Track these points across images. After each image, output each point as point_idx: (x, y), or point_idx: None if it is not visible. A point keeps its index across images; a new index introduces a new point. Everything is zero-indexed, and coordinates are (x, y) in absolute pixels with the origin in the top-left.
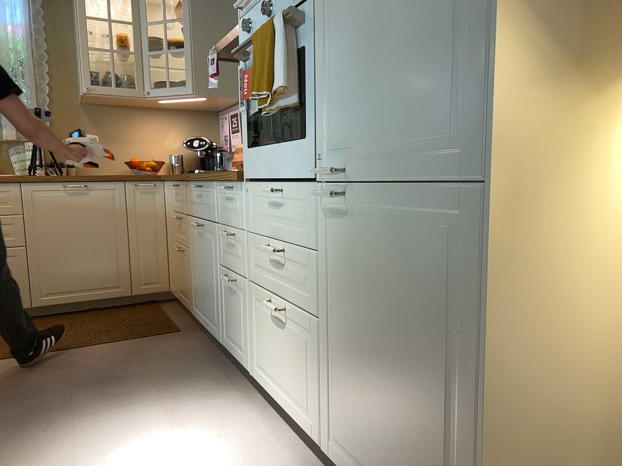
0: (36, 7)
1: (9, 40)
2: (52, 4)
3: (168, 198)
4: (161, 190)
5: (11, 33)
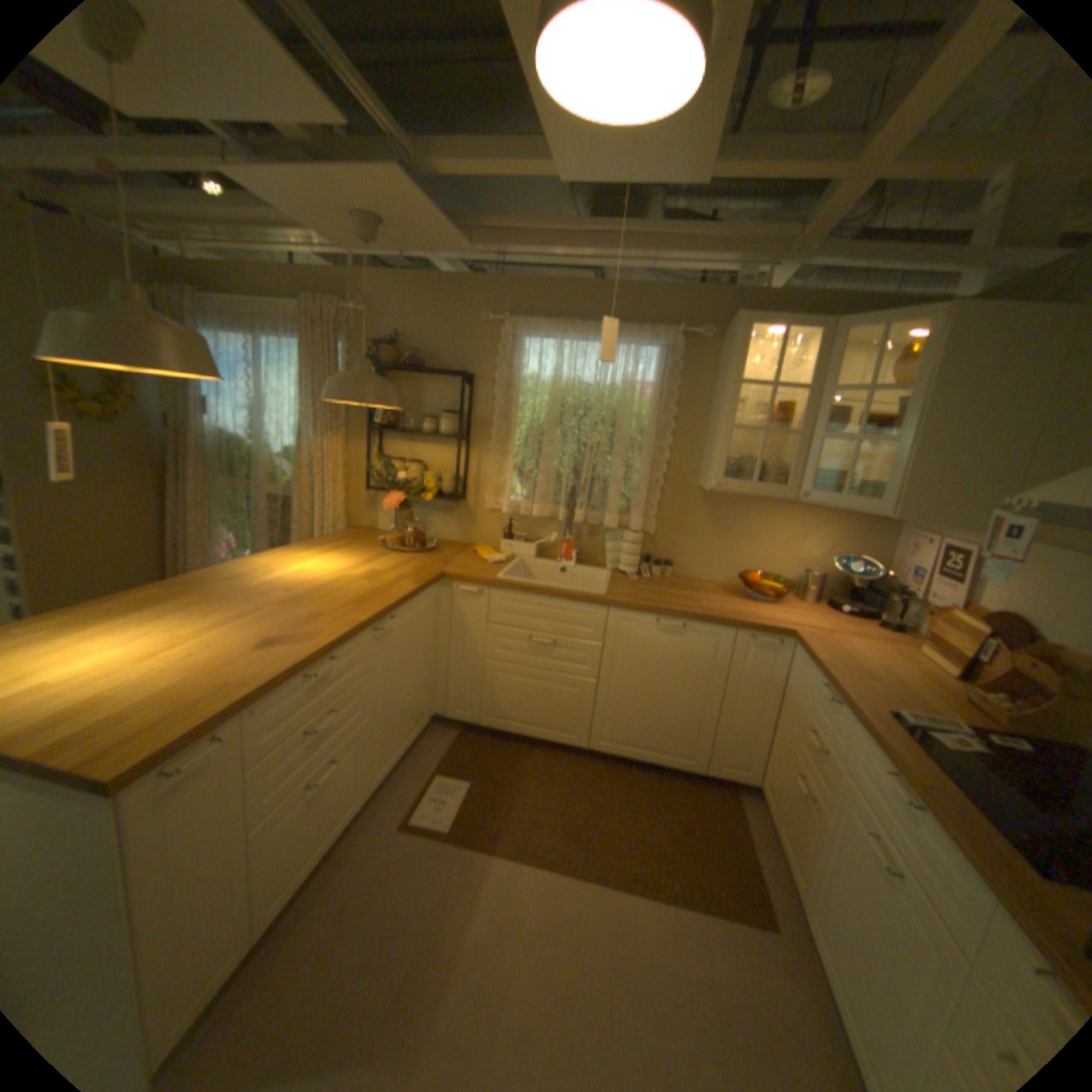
0: (675, 360)
1: (634, 405)
2: (695, 352)
3: (802, 677)
4: (790, 651)
5: (638, 394)
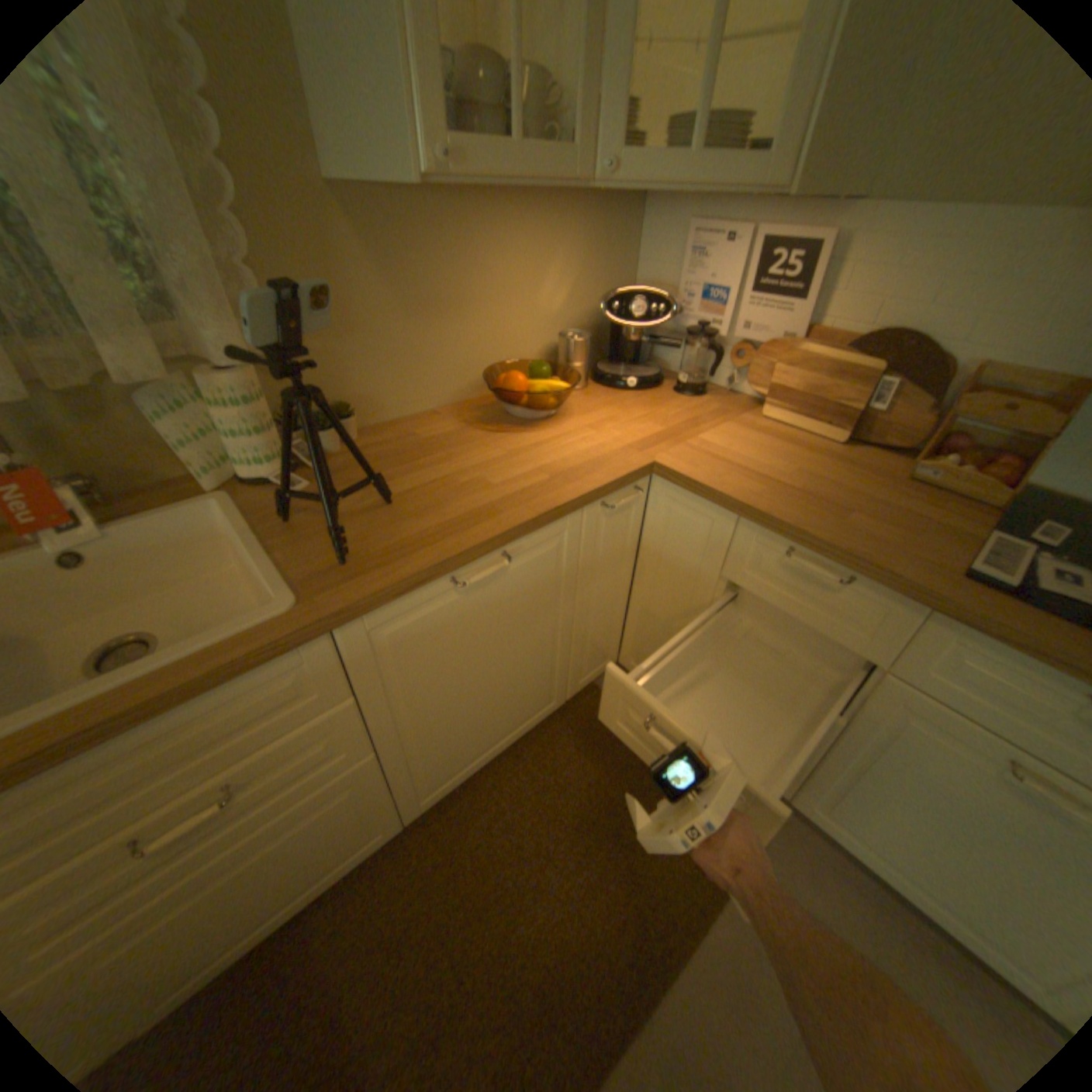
0: None
1: None
2: None
3: (690, 532)
4: (645, 495)
5: None
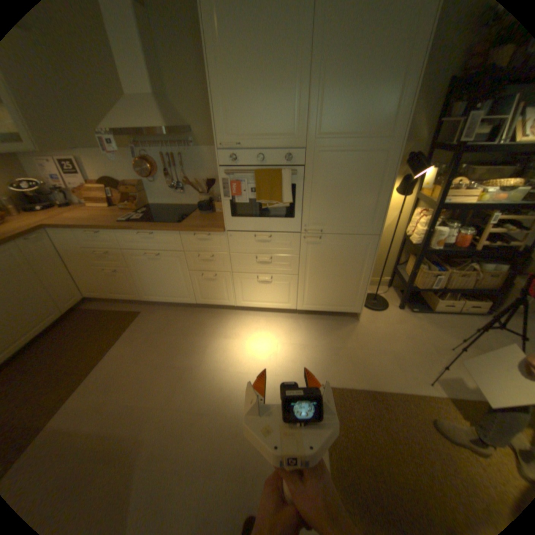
0: None
1: None
2: None
3: (64, 241)
4: (45, 236)
5: None
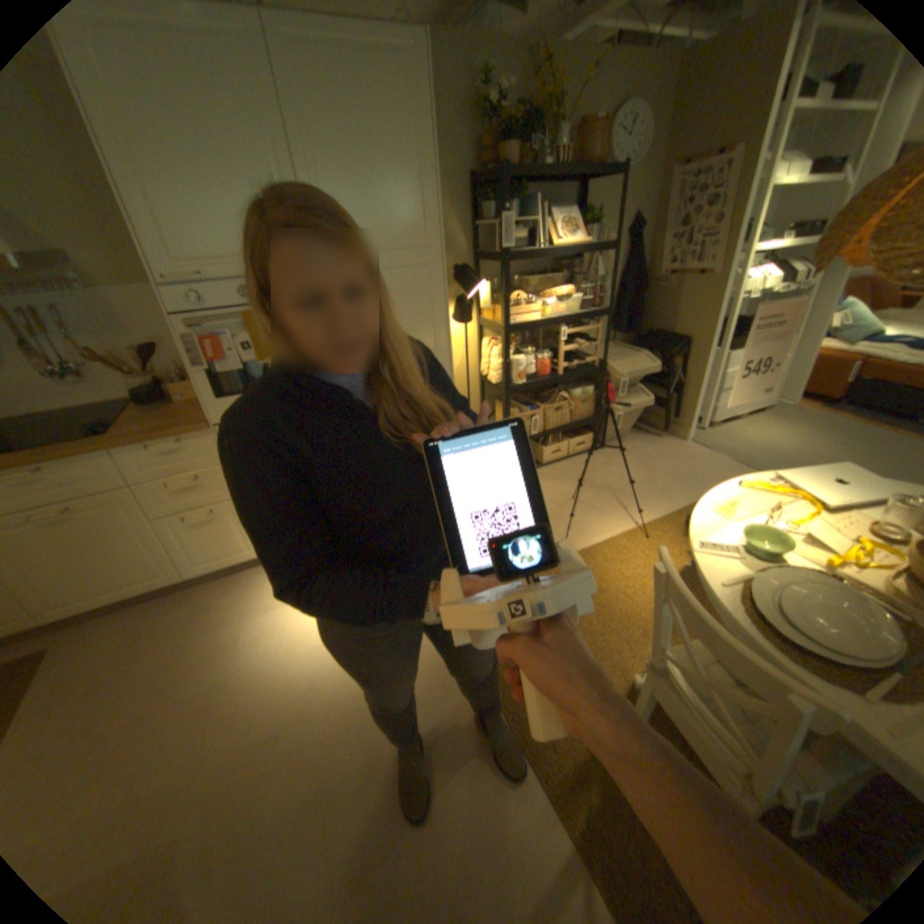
0: None
1: None
2: None
3: None
4: None
5: None
